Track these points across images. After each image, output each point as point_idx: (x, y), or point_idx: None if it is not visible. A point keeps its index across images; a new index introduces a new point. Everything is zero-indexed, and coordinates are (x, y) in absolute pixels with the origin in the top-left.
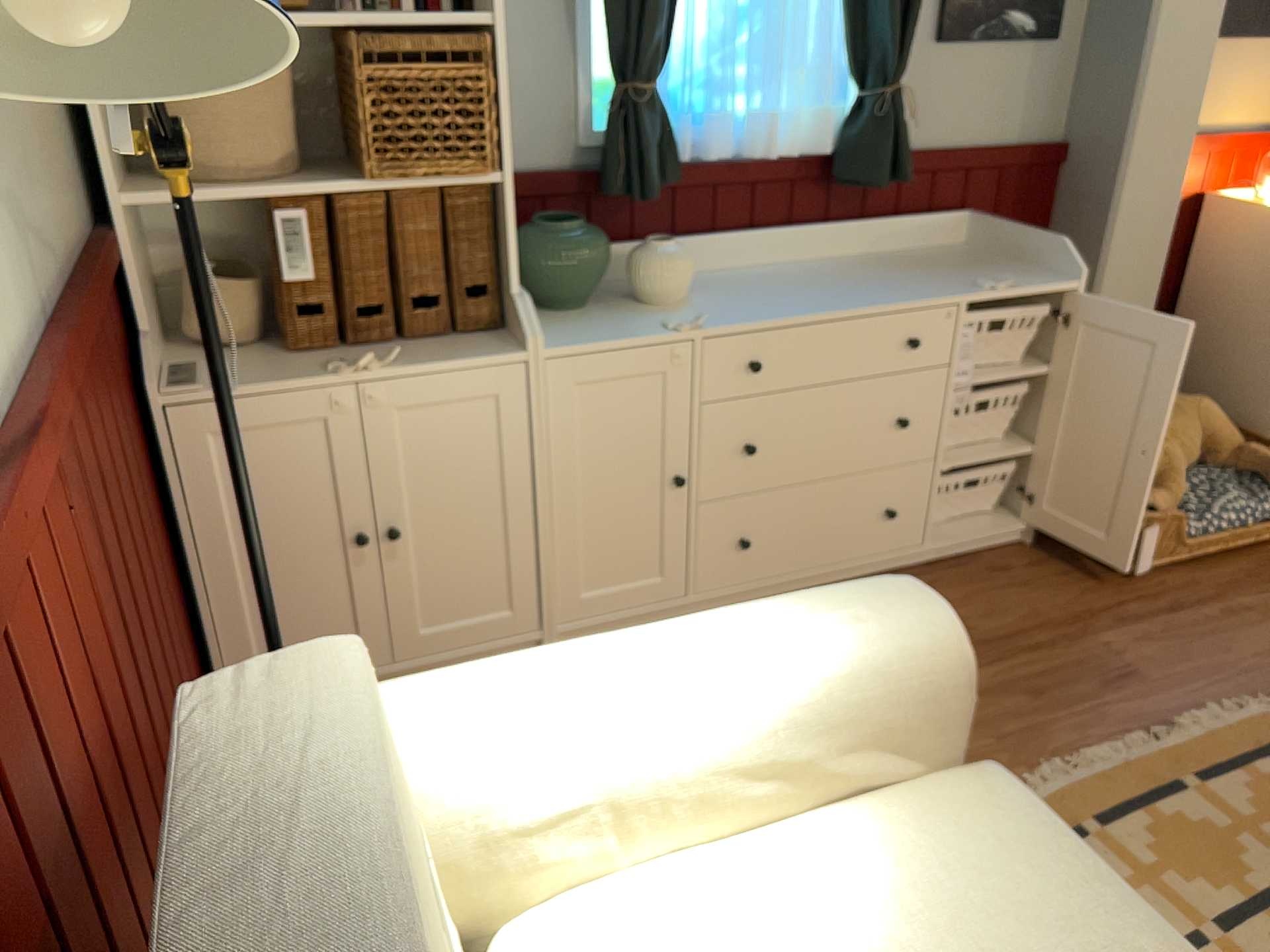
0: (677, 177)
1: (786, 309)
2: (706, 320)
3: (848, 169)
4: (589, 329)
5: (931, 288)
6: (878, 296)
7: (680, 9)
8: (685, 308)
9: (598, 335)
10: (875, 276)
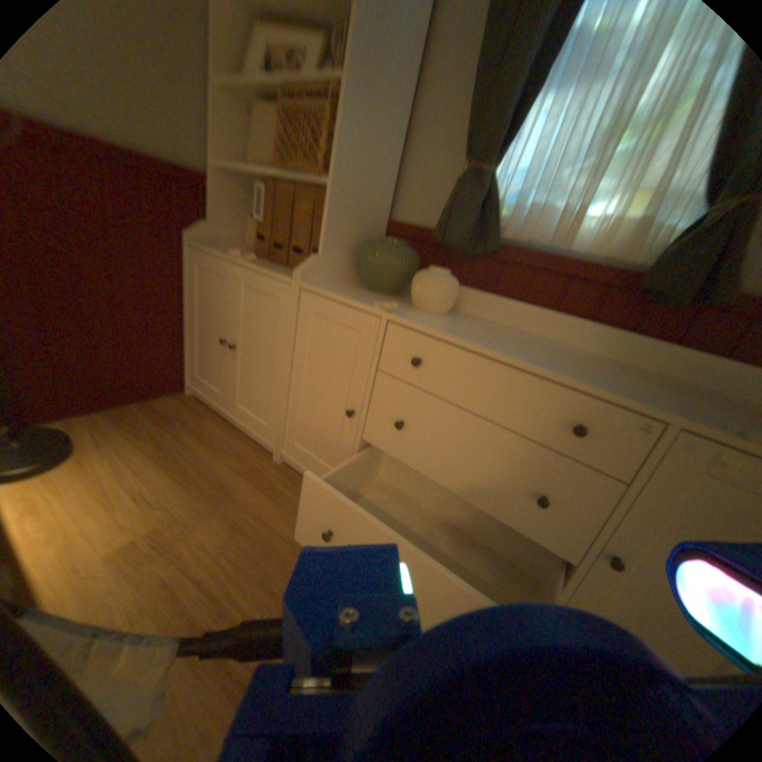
0: (497, 248)
1: (474, 339)
2: (409, 317)
3: (653, 280)
4: (351, 294)
5: (652, 398)
6: (576, 373)
7: (533, 115)
8: (423, 315)
9: (342, 294)
10: (620, 375)
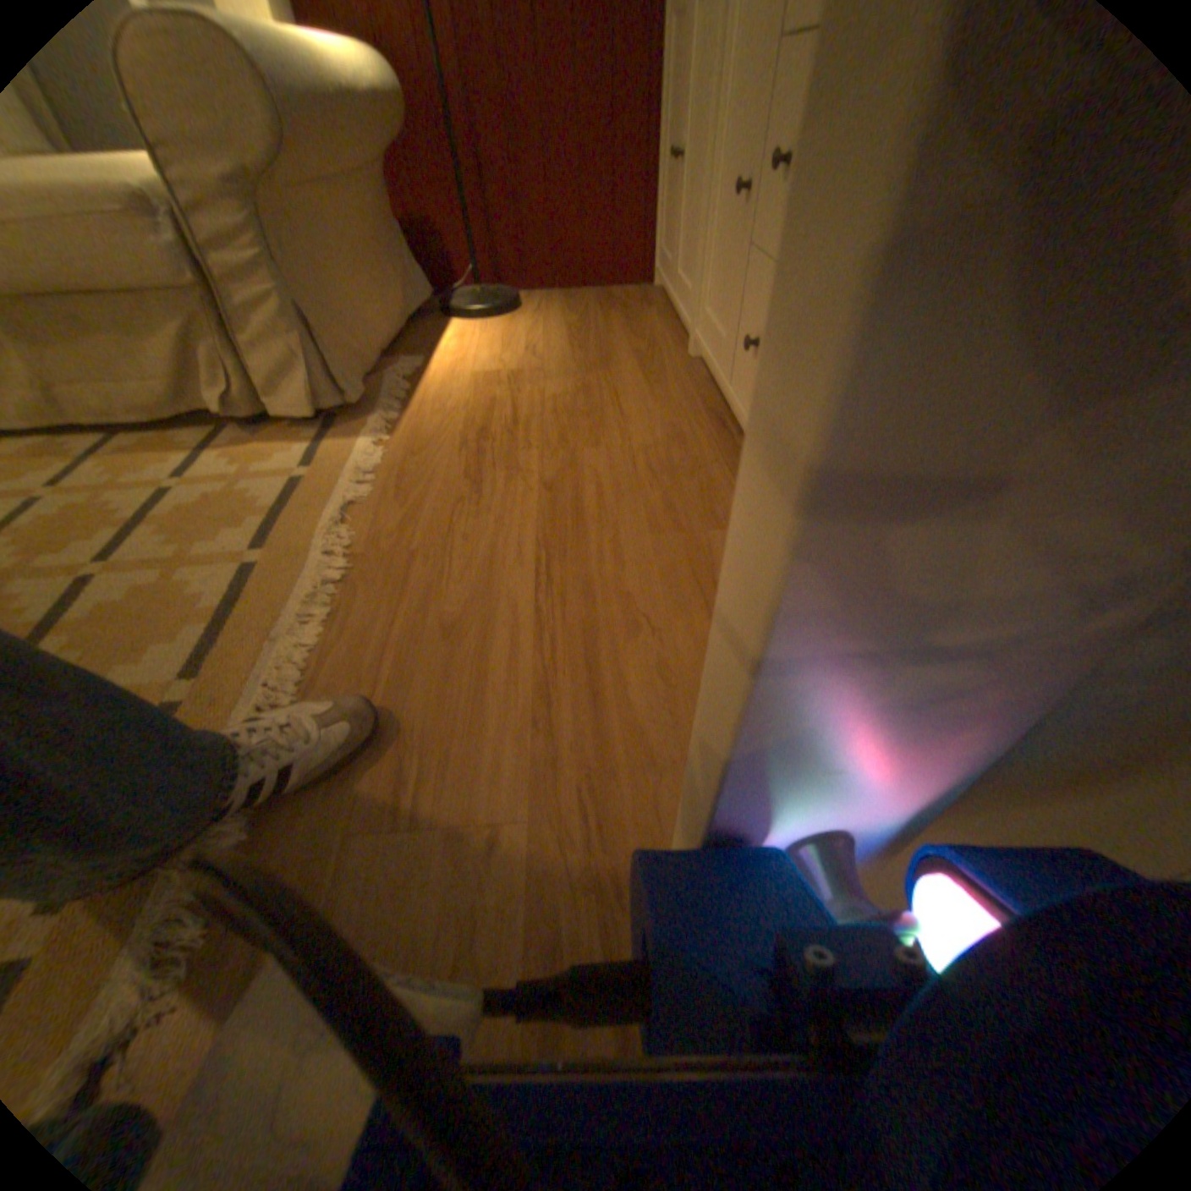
0: None
1: None
2: None
3: None
4: None
5: None
6: None
7: None
8: None
9: None
10: None
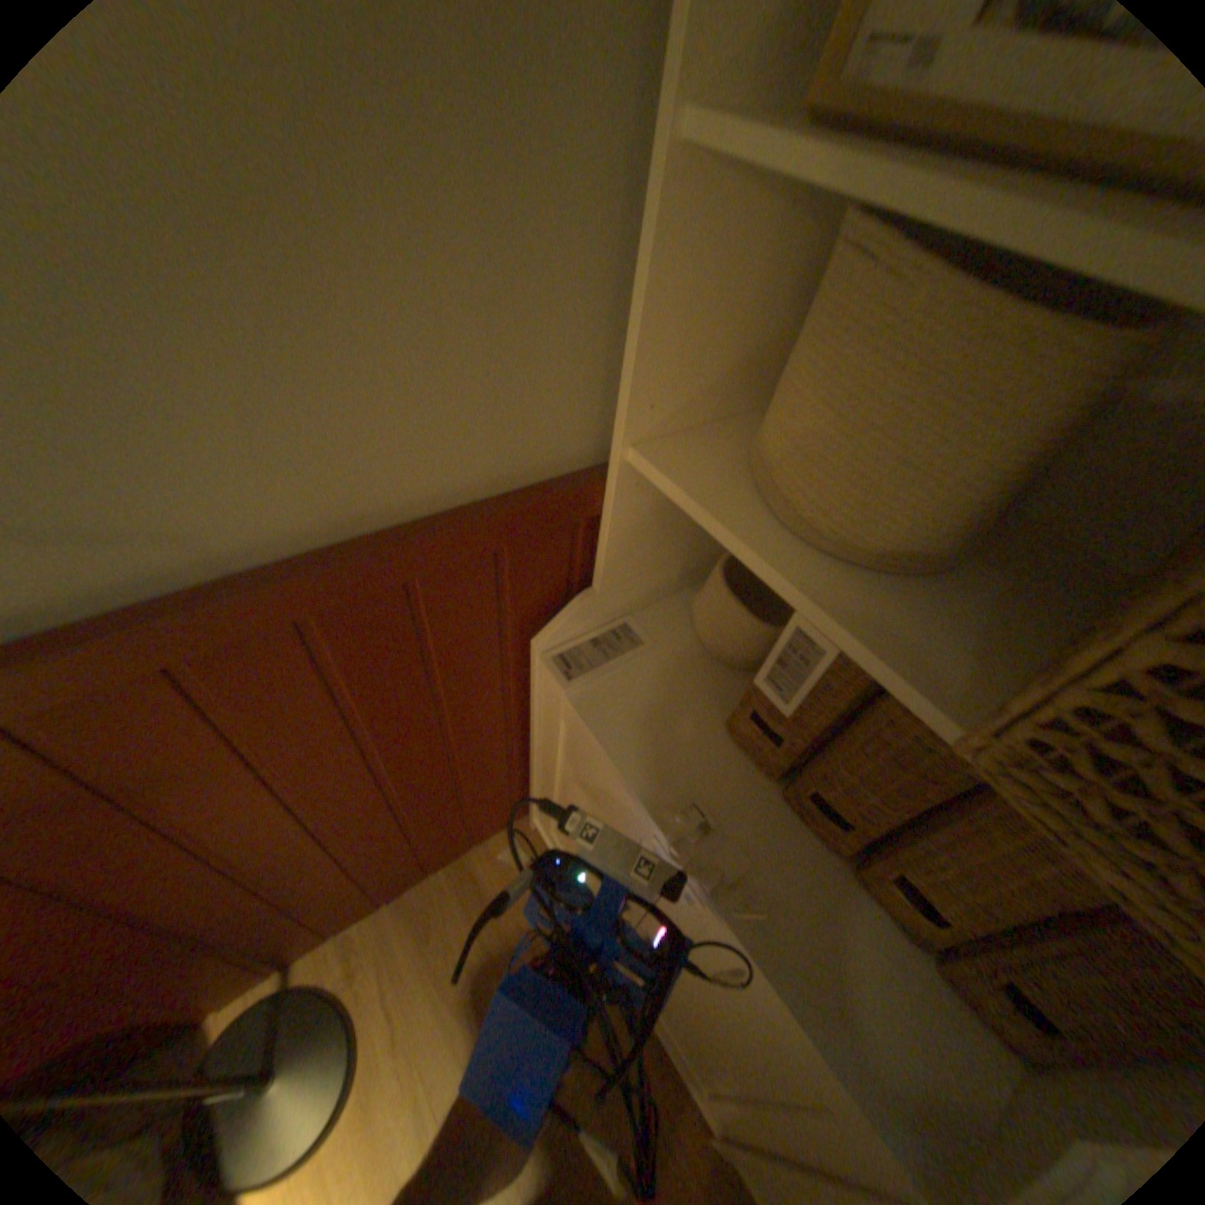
0: None
1: None
2: None
3: None
4: None
5: None
6: None
7: None
8: None
9: None
10: None
